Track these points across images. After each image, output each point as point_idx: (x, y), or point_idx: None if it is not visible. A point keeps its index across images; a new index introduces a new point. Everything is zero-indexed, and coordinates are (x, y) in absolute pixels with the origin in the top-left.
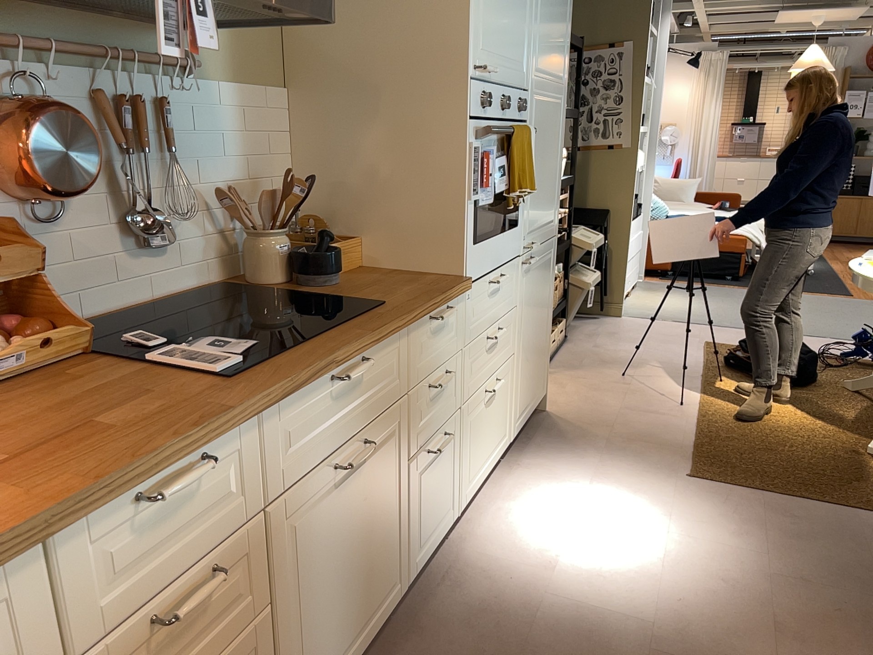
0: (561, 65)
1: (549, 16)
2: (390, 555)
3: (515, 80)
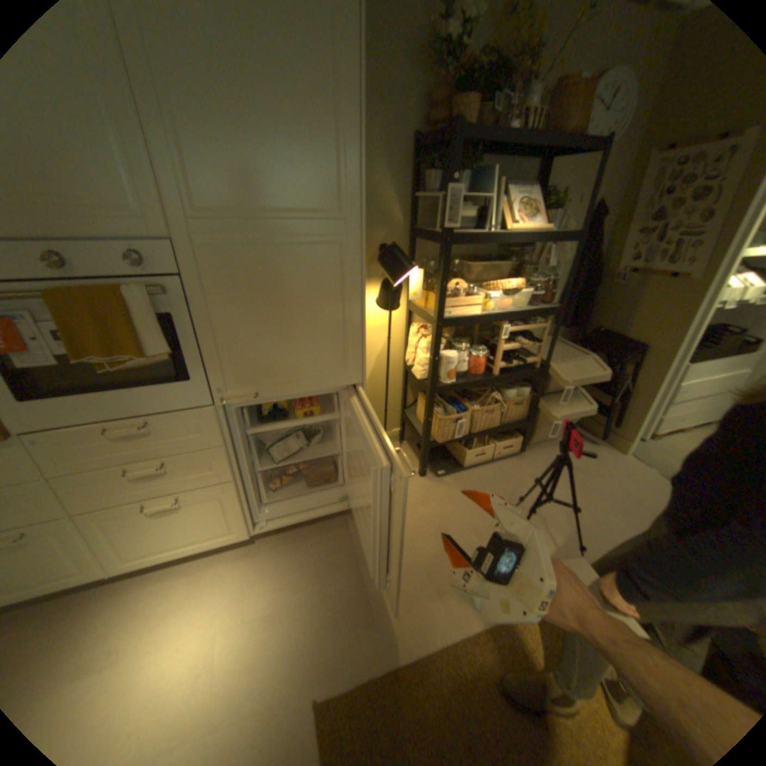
0: (316, 192)
1: (226, 127)
2: None
3: (94, 227)
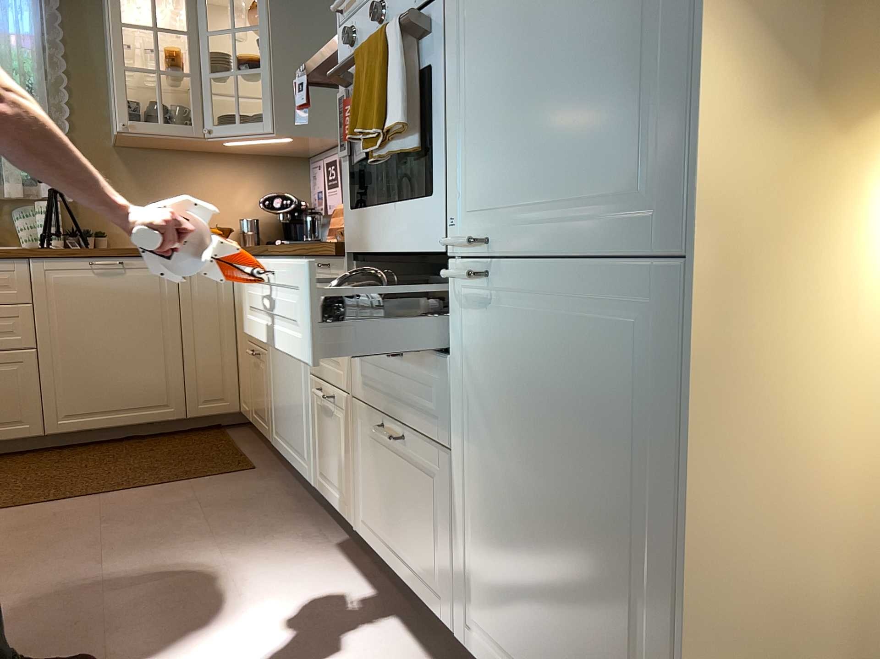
0: None
1: None
2: (303, 432)
3: None
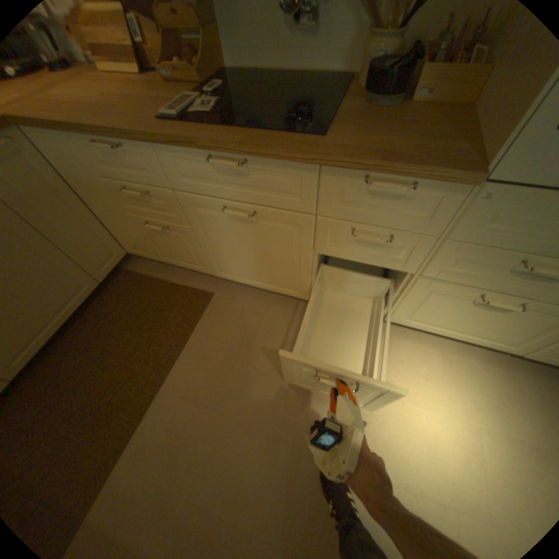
0: None
1: None
2: (291, 278)
3: None
